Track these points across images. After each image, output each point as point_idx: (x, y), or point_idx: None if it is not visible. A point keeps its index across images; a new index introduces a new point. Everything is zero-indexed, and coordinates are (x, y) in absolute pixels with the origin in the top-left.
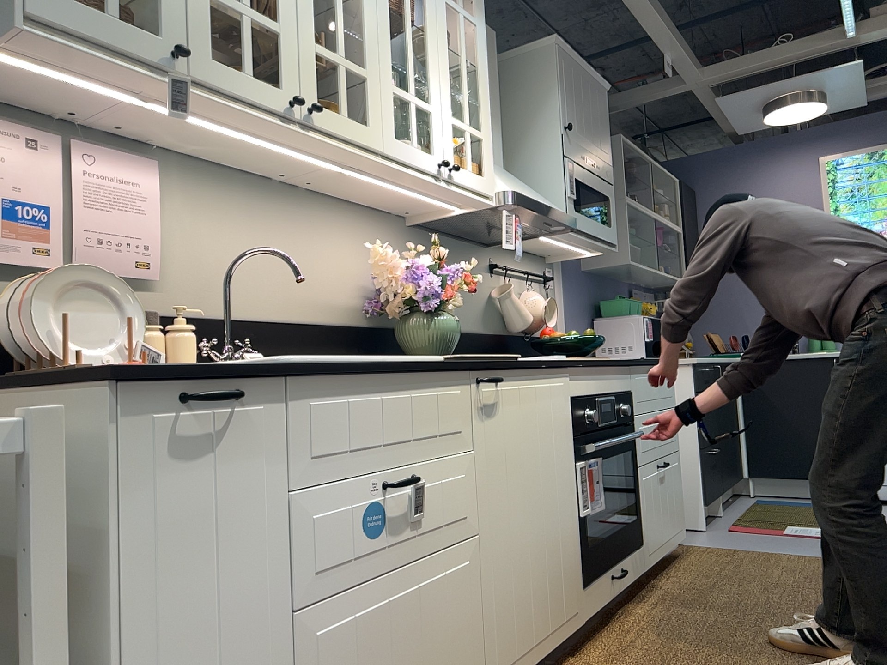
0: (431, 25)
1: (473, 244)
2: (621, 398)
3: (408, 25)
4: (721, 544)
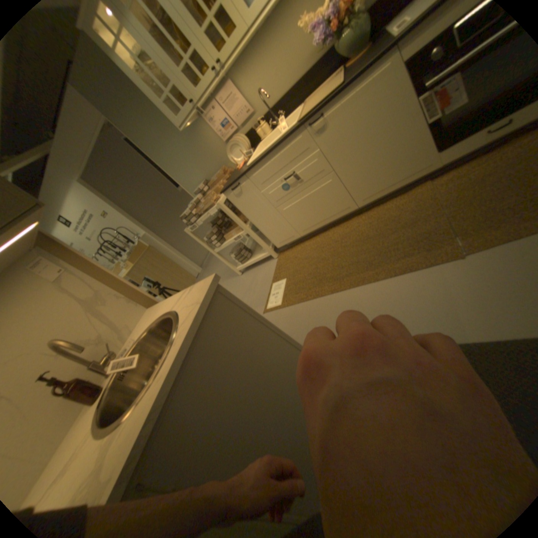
0: None
1: None
2: None
3: None
4: None
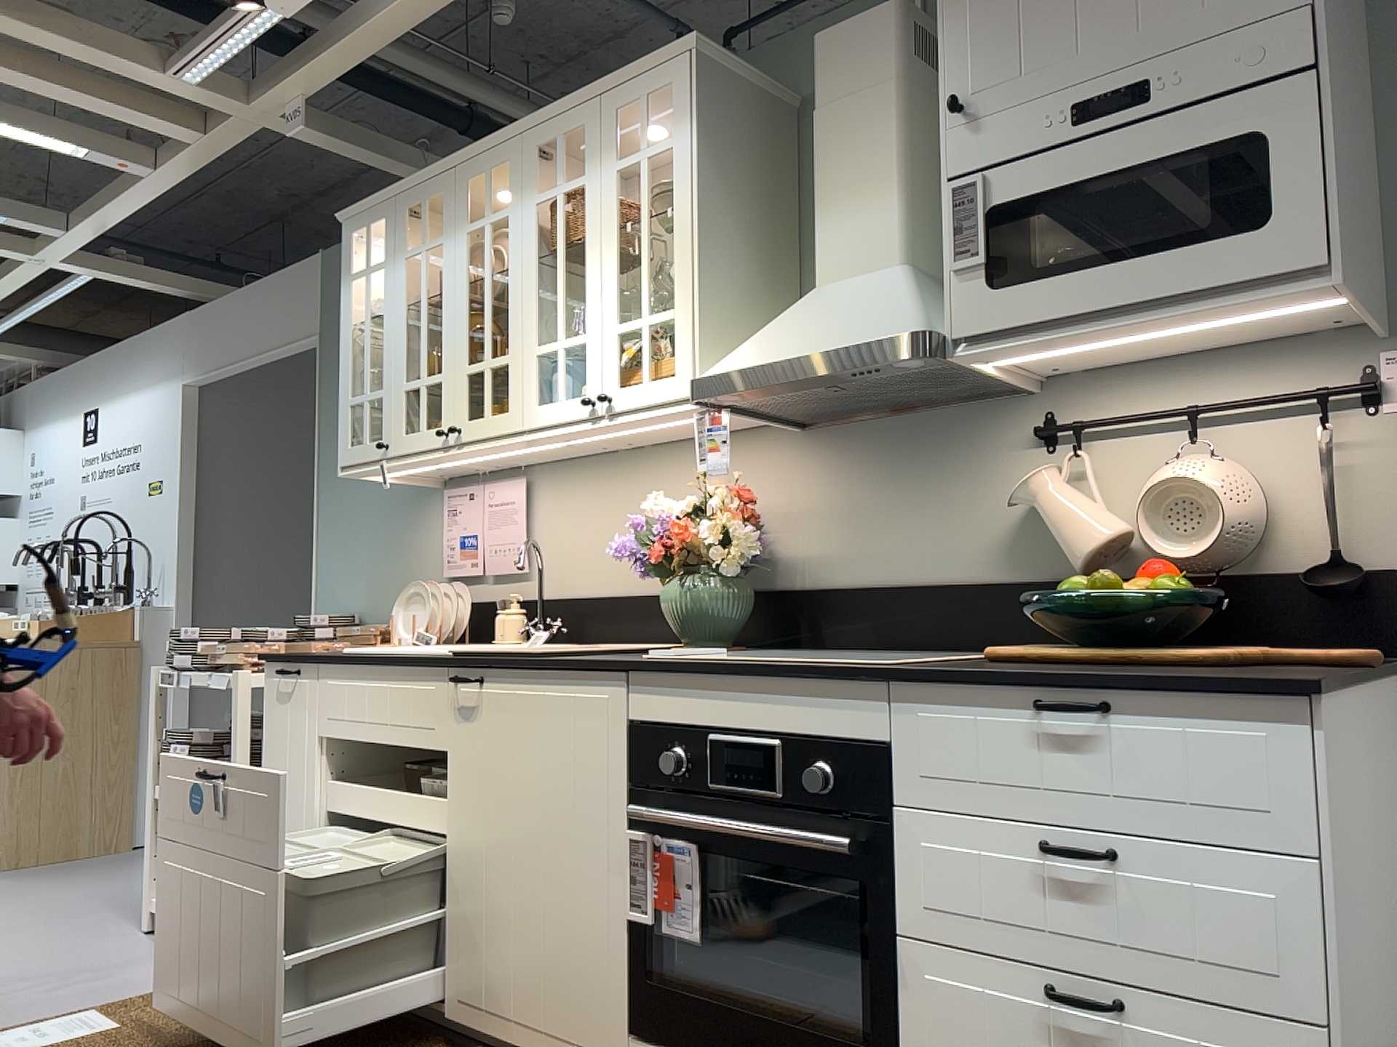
0: (590, 226)
1: (973, 404)
2: (819, 751)
3: (566, 253)
4: None
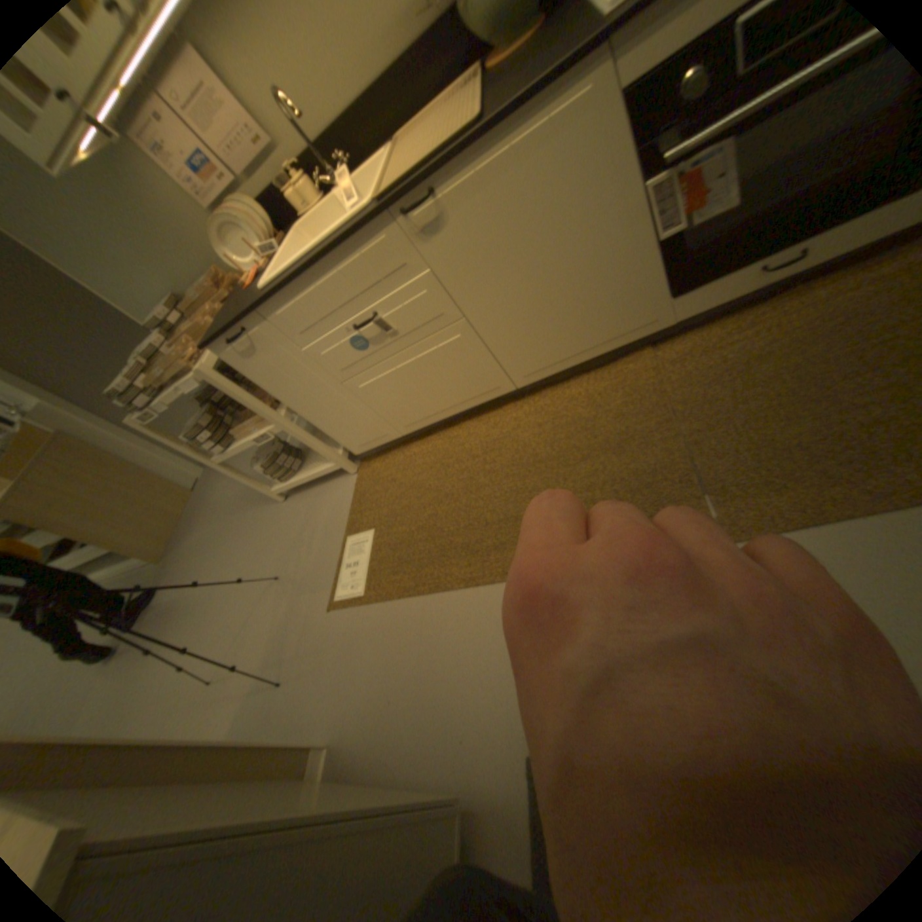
0: None
1: None
2: None
3: None
4: None
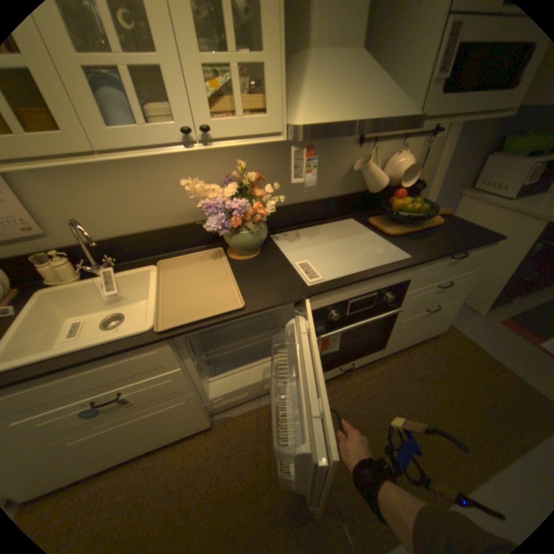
0: None
1: None
2: (389, 290)
3: None
4: (476, 337)
